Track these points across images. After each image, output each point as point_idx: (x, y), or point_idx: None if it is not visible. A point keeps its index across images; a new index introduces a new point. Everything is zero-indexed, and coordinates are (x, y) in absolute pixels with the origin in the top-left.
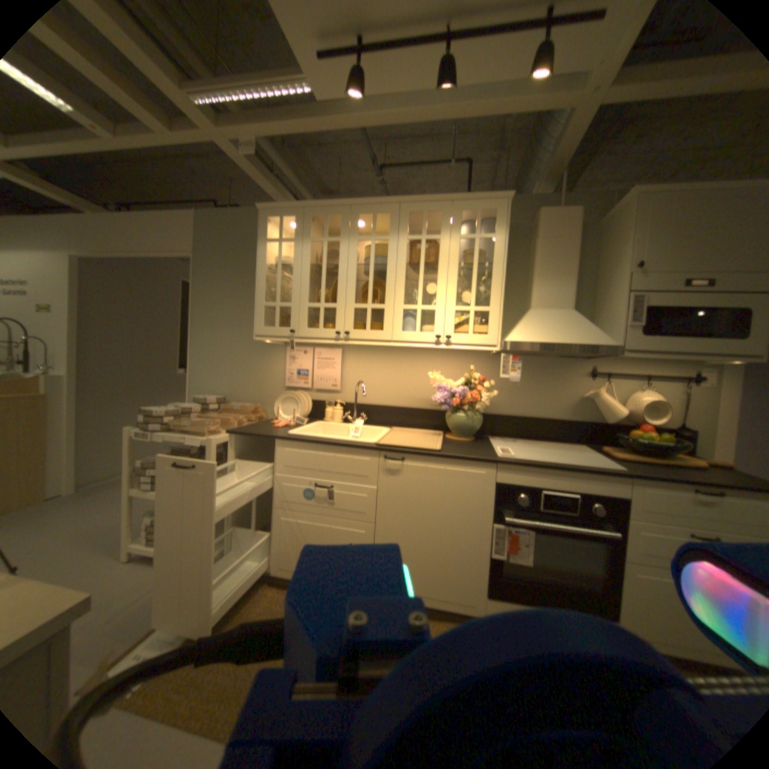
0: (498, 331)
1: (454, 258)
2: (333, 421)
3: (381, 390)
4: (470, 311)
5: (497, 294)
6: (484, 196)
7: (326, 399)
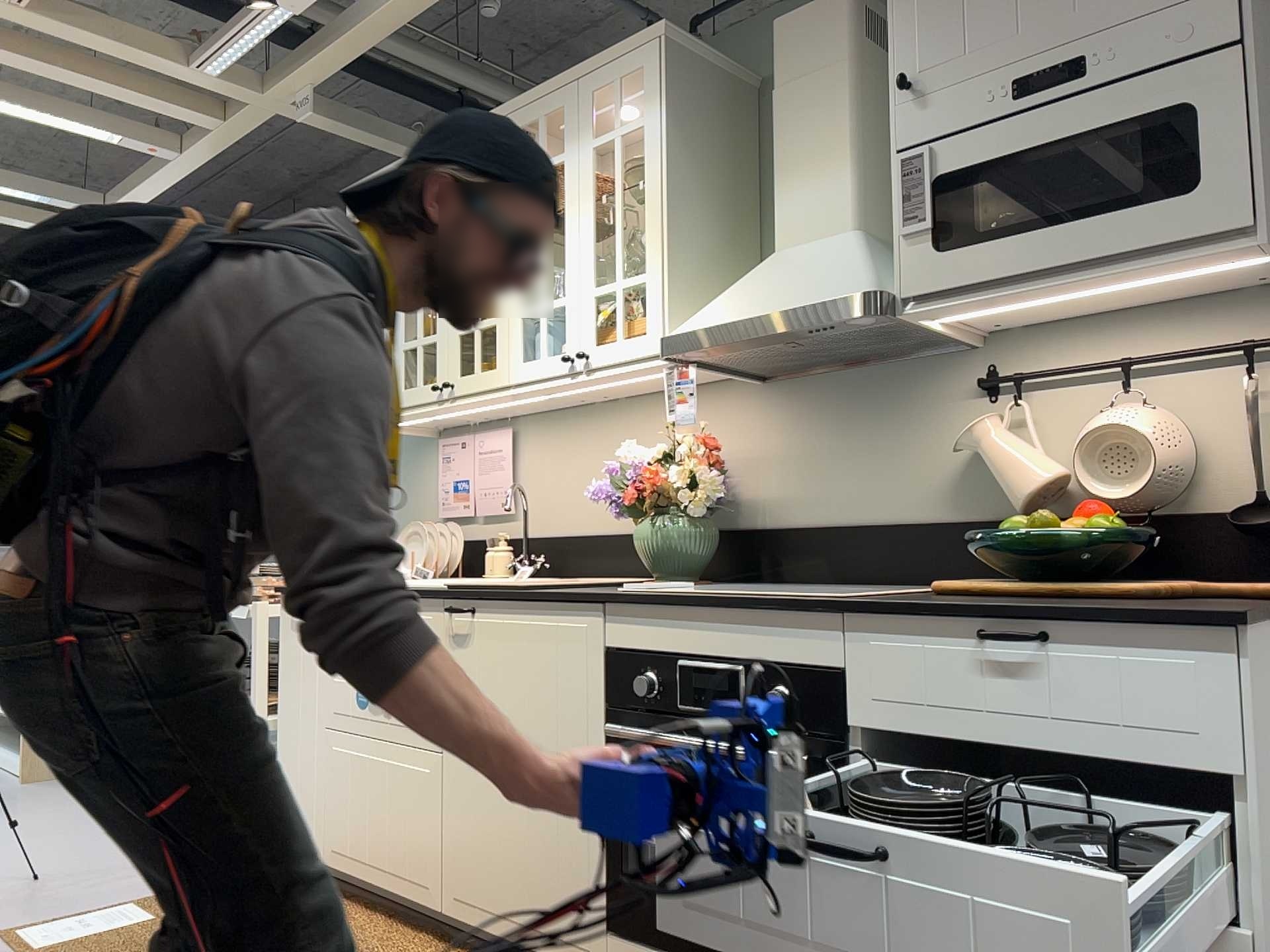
0: (665, 320)
1: (586, 192)
2: (492, 577)
3: (577, 503)
4: (616, 292)
5: (654, 243)
6: (620, 52)
7: (486, 535)
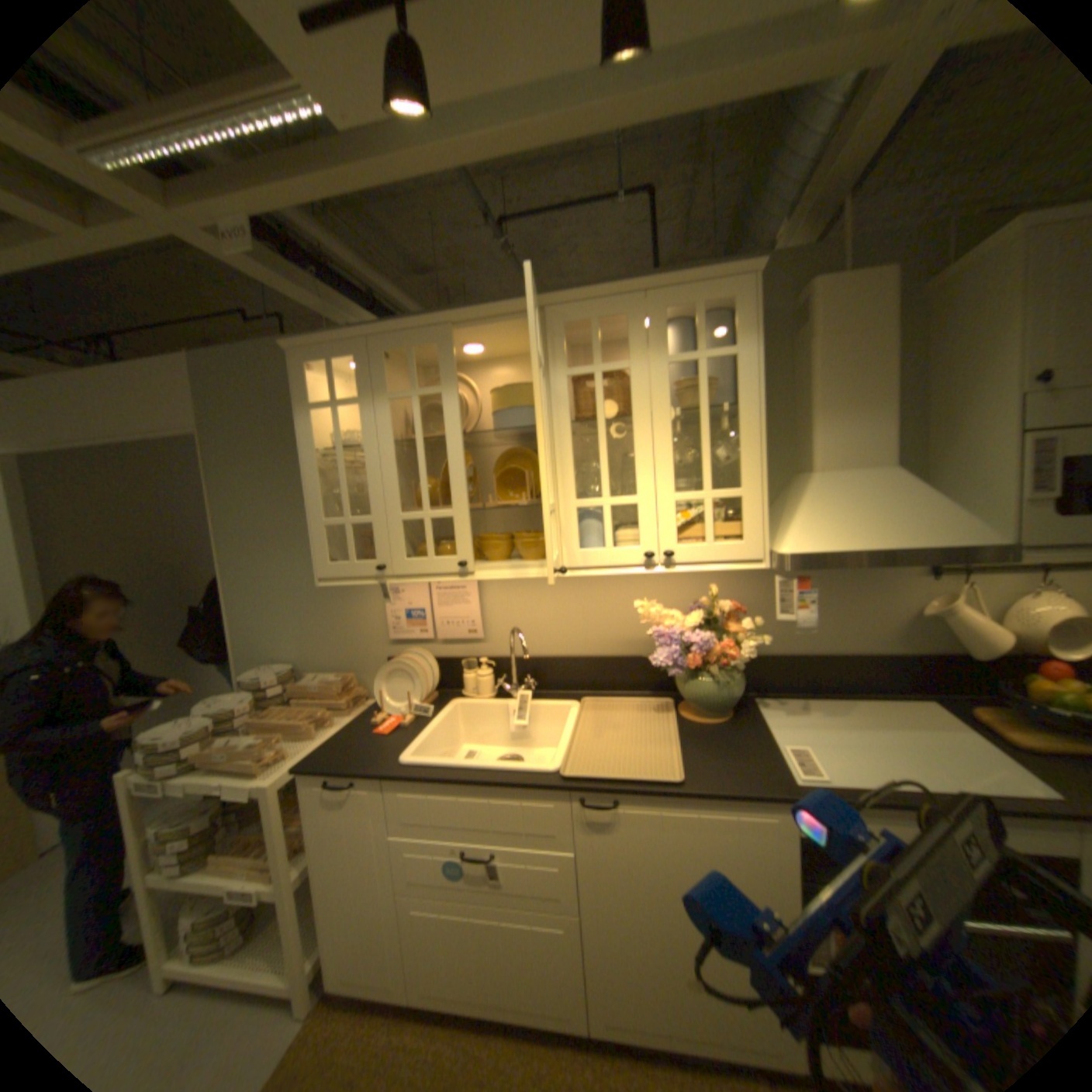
0: (765, 535)
1: (662, 405)
2: (480, 698)
3: (555, 633)
4: (705, 503)
5: (754, 466)
6: (707, 276)
7: (463, 661)
